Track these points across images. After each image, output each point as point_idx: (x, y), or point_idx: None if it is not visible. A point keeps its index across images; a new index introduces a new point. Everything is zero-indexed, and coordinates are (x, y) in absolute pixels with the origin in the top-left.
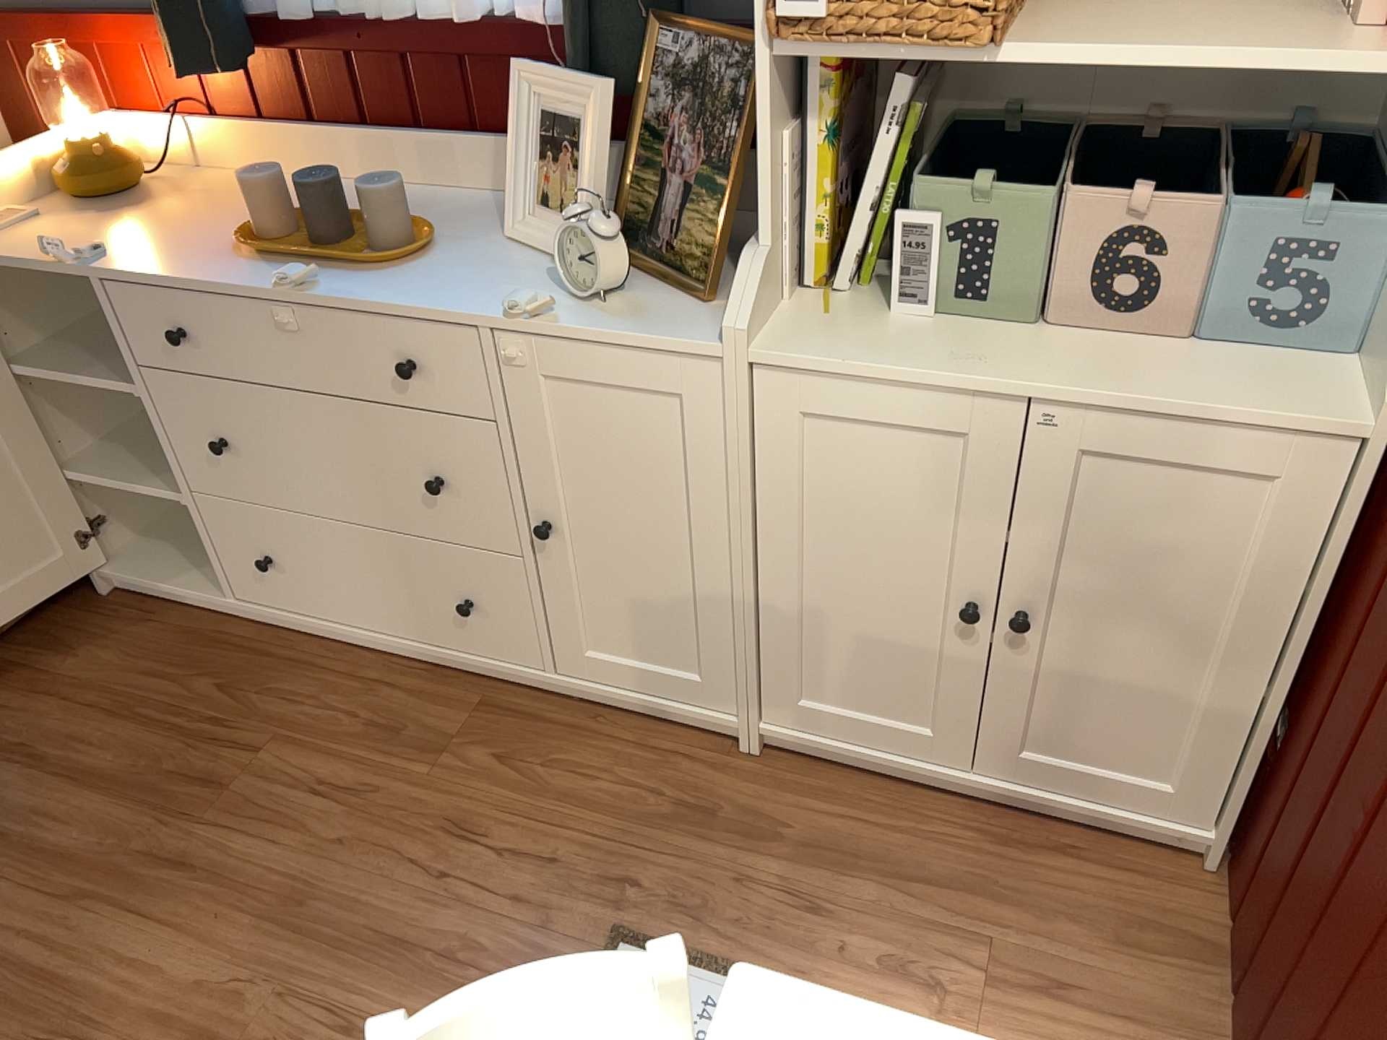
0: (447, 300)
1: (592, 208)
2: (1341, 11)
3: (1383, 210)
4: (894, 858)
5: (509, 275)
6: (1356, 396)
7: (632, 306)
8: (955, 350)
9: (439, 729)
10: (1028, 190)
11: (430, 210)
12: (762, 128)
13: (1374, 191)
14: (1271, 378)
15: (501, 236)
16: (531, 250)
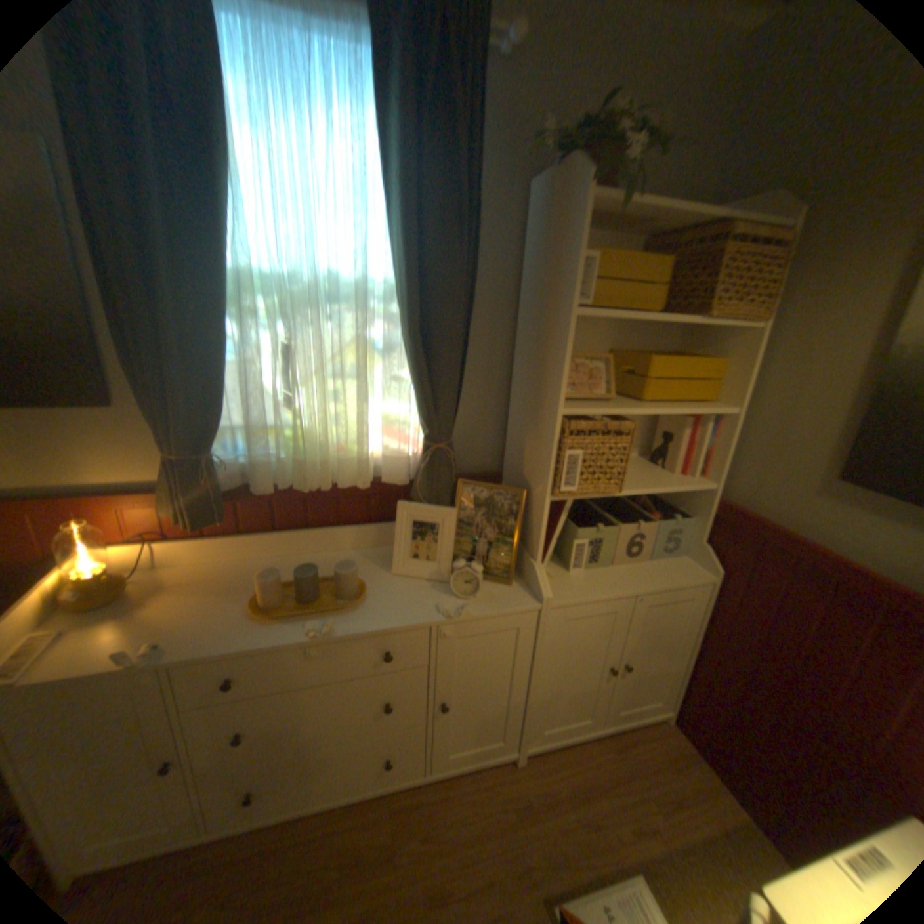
0: (404, 617)
1: (451, 556)
2: (650, 462)
3: (690, 516)
4: (603, 787)
5: (413, 593)
6: (706, 569)
7: (485, 595)
8: (603, 582)
9: (380, 849)
10: (610, 525)
11: (329, 565)
12: (541, 521)
13: (675, 509)
14: (681, 568)
15: (383, 572)
16: (406, 576)
